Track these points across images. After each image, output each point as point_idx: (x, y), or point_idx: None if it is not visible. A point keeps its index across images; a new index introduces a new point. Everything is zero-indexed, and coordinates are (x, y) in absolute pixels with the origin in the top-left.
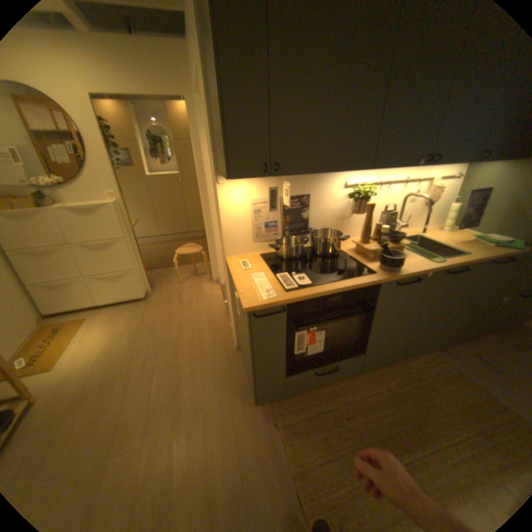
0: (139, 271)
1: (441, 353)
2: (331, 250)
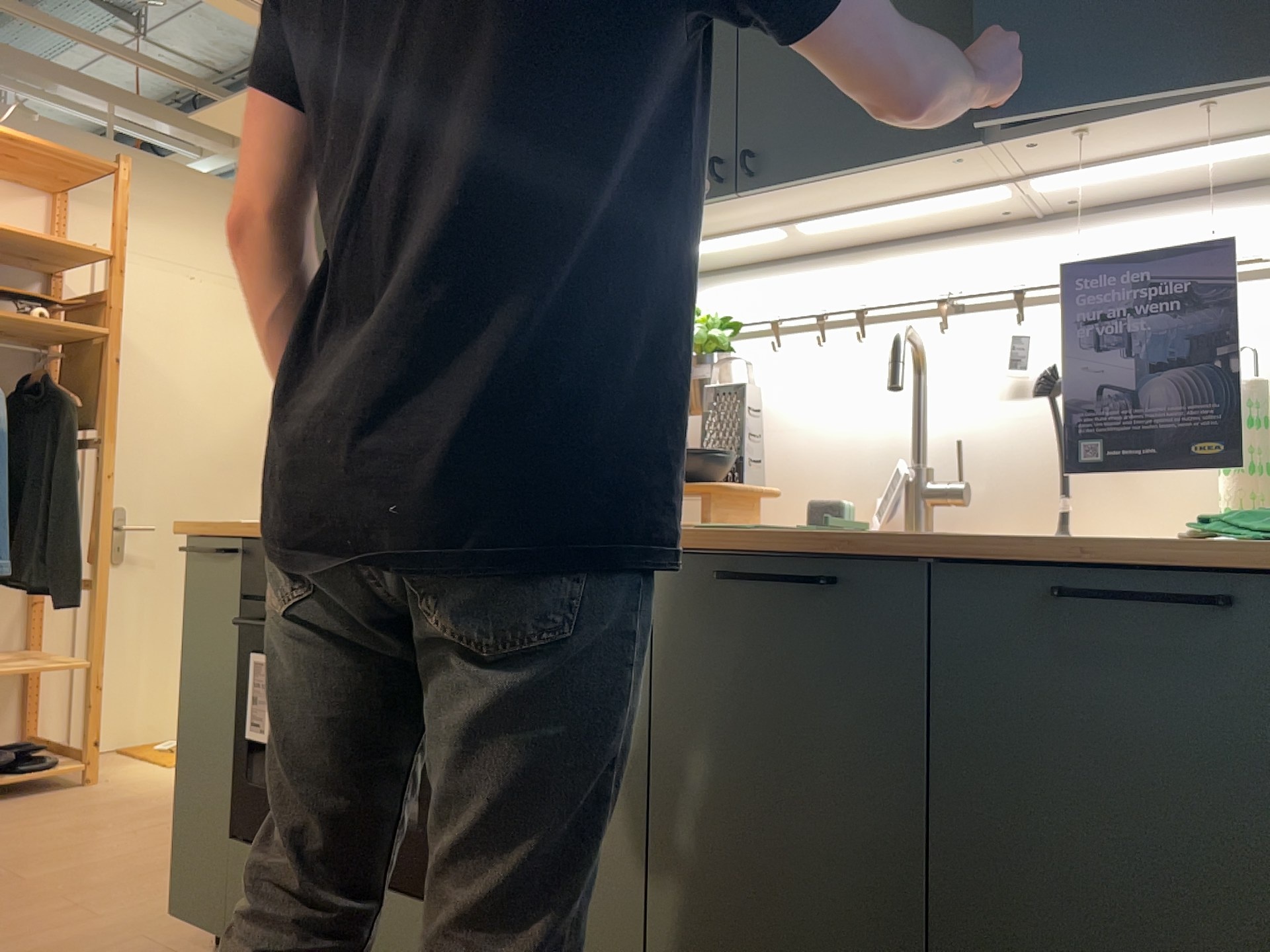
0: None
1: None
2: None
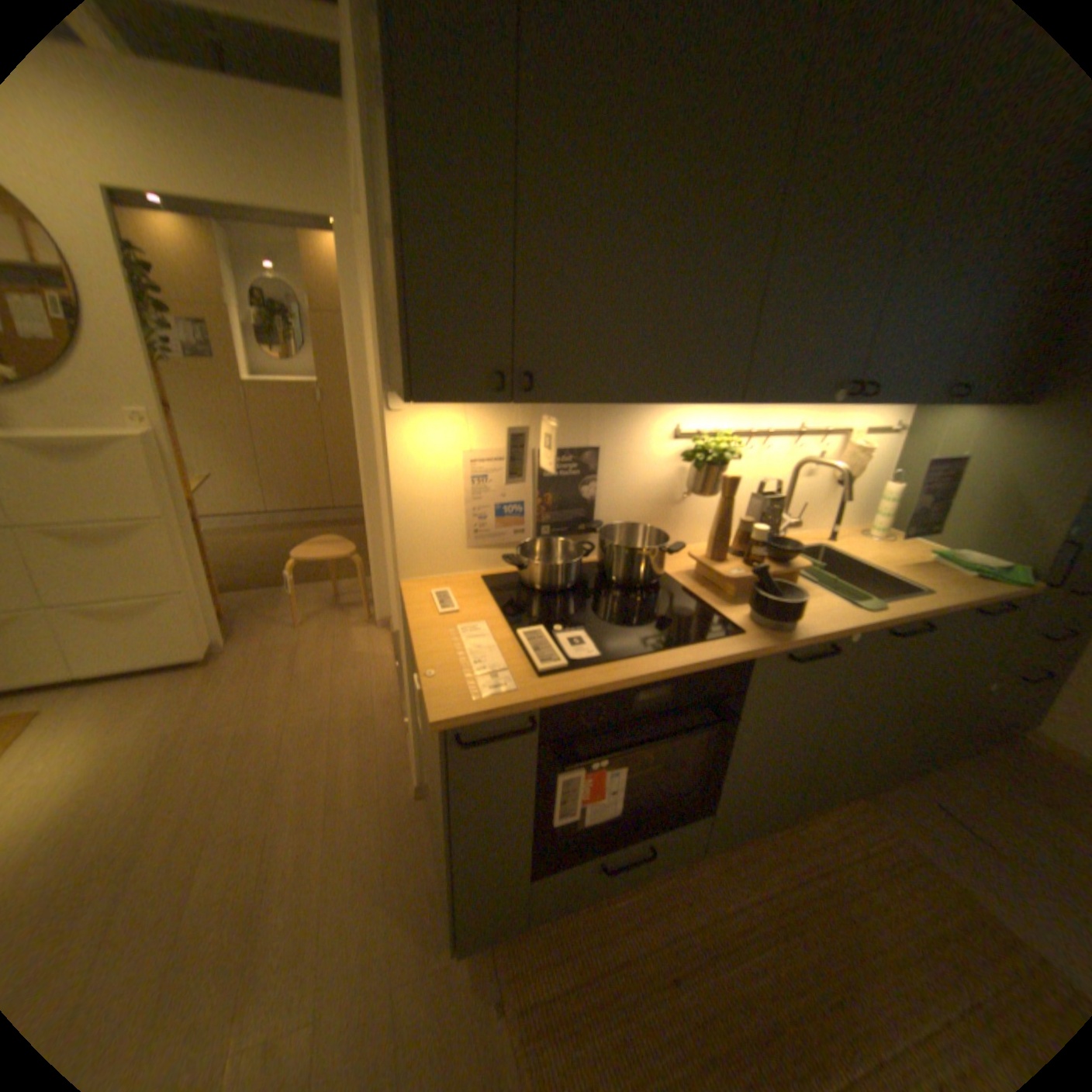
0: (196, 596)
1: (872, 803)
2: (644, 572)
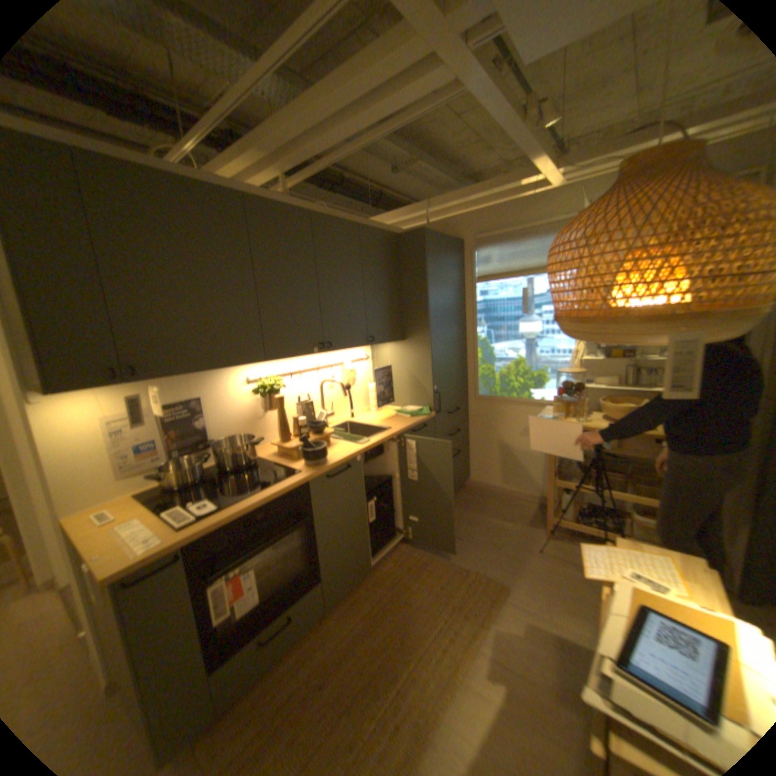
0: None
1: (409, 545)
2: (246, 461)
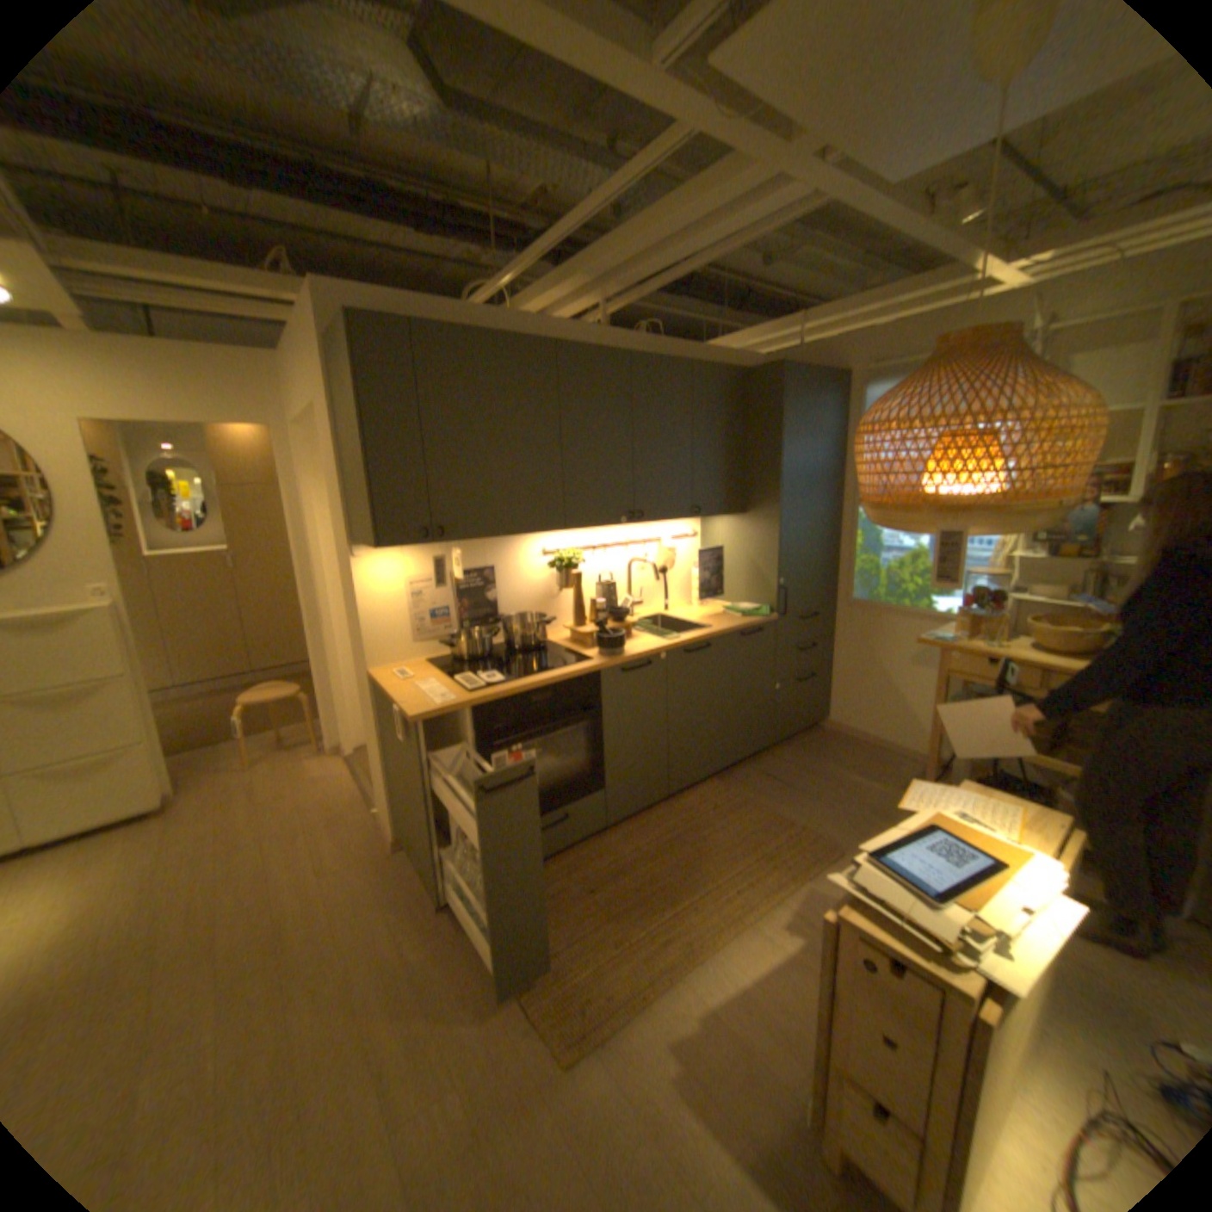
0: (150, 751)
1: (723, 782)
2: (535, 642)
